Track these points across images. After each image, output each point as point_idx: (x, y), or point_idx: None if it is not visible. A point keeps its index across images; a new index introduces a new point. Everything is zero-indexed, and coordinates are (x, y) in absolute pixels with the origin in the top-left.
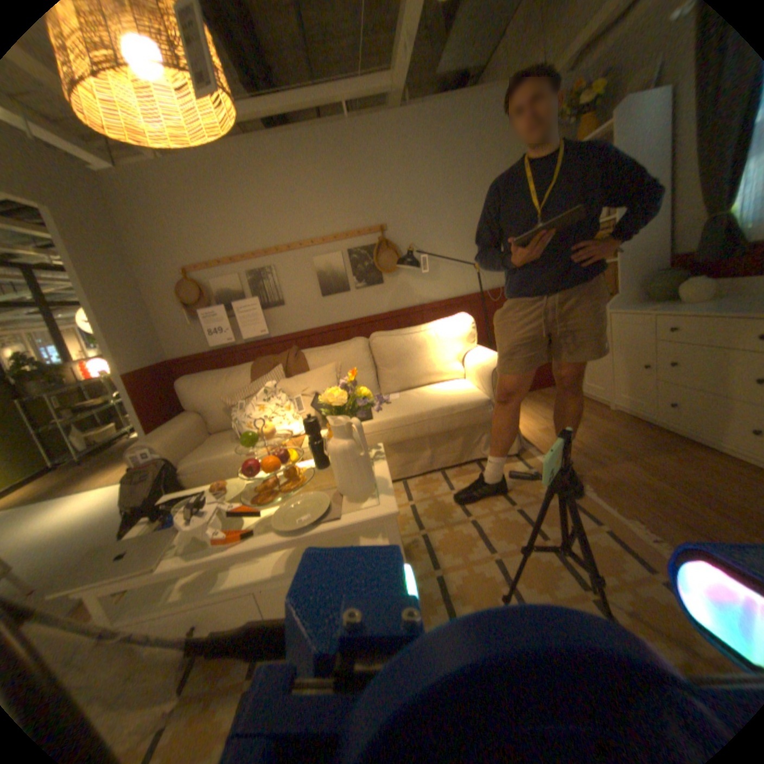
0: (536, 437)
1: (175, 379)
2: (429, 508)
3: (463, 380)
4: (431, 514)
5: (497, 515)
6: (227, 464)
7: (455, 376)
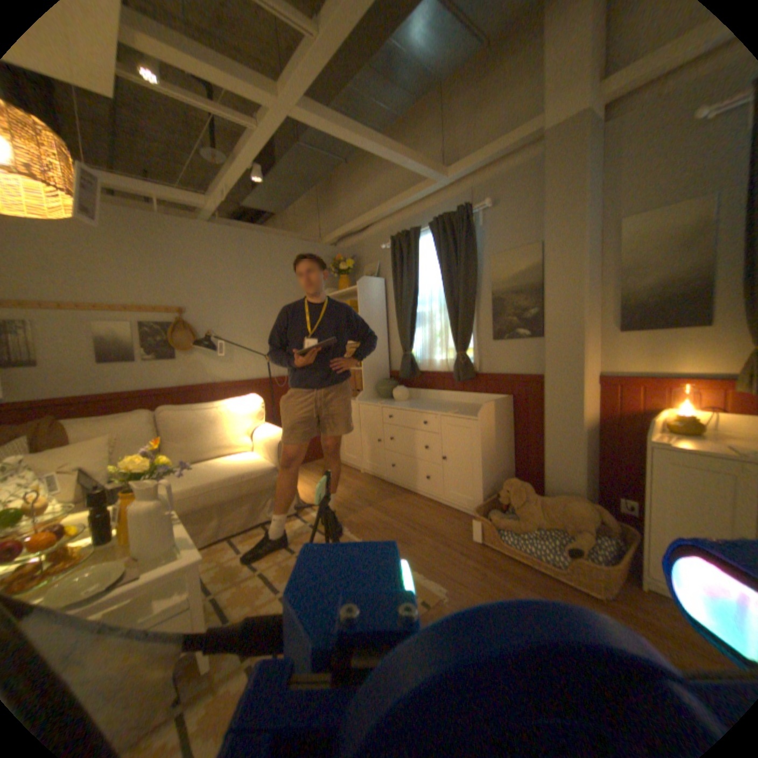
0: (309, 499)
1: None
2: (214, 576)
3: (250, 453)
4: (217, 580)
5: (278, 565)
6: None
7: (244, 449)
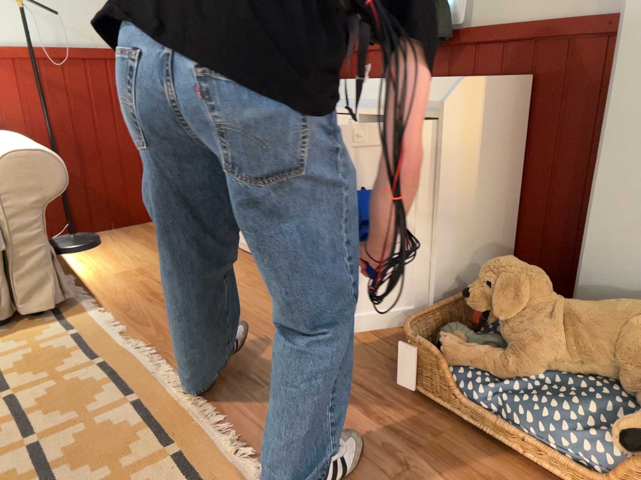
0: (104, 285)
1: None
2: None
3: None
4: None
5: None
6: None
7: None
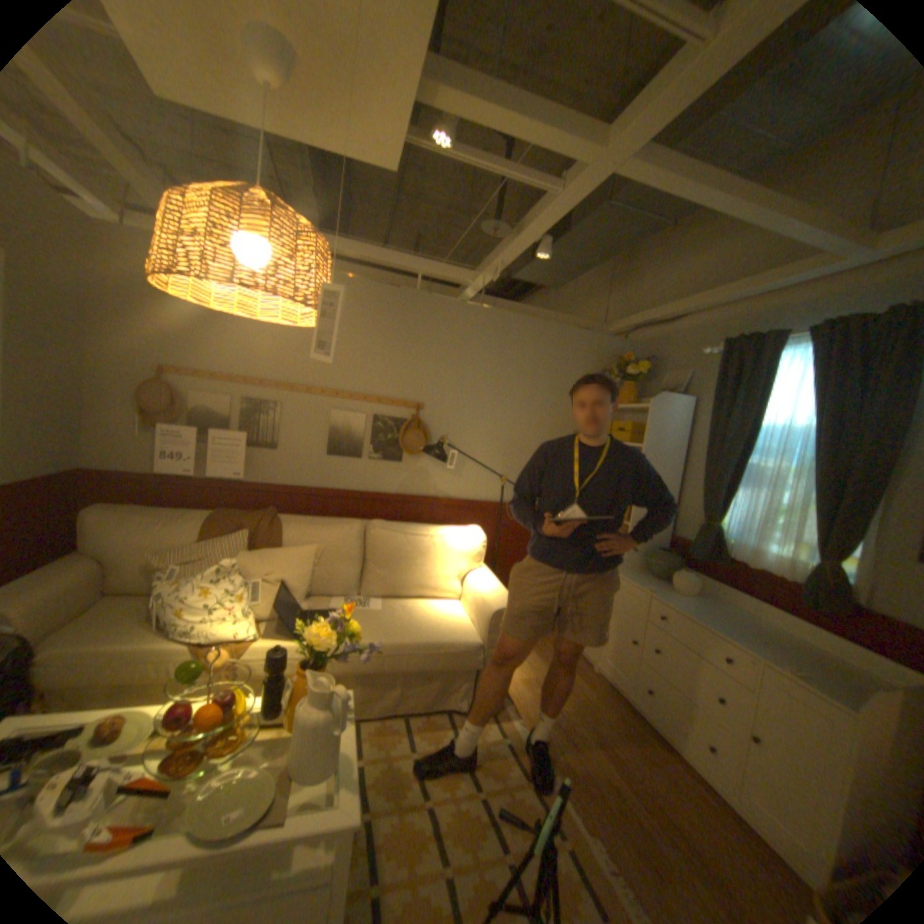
0: (516, 693)
1: (79, 500)
2: (381, 780)
3: (457, 604)
4: (382, 790)
5: (459, 807)
6: (120, 667)
7: (450, 597)
